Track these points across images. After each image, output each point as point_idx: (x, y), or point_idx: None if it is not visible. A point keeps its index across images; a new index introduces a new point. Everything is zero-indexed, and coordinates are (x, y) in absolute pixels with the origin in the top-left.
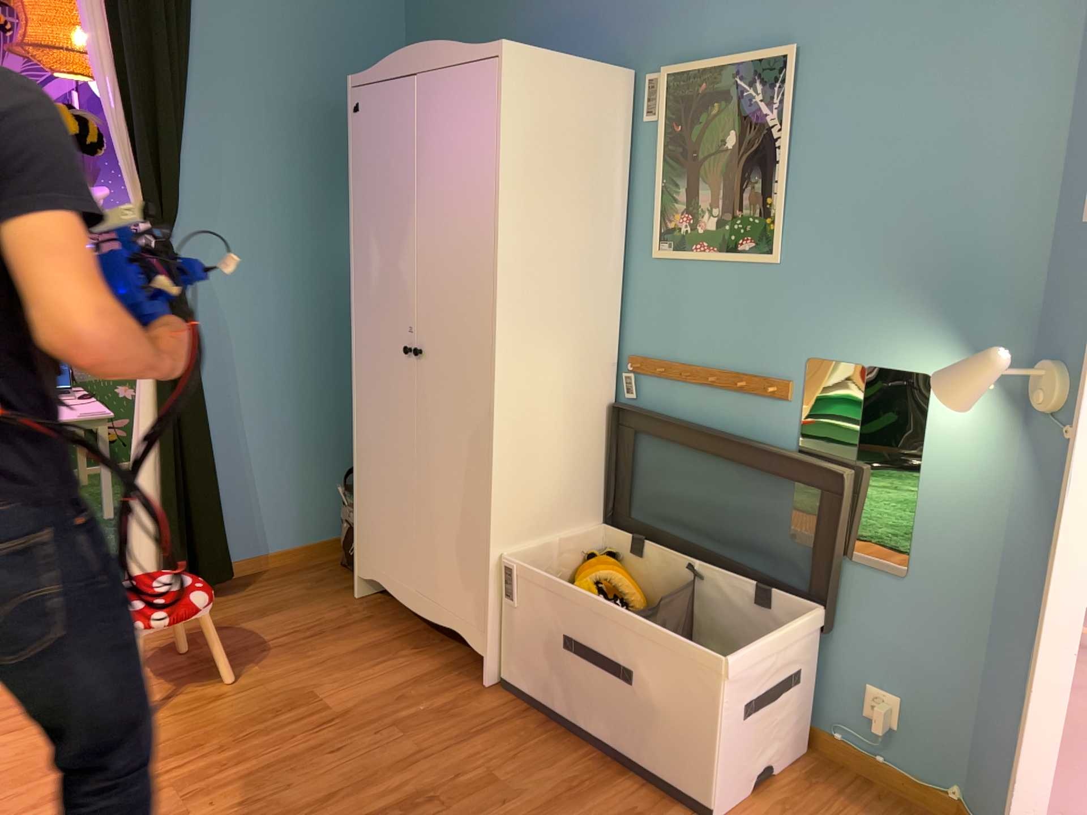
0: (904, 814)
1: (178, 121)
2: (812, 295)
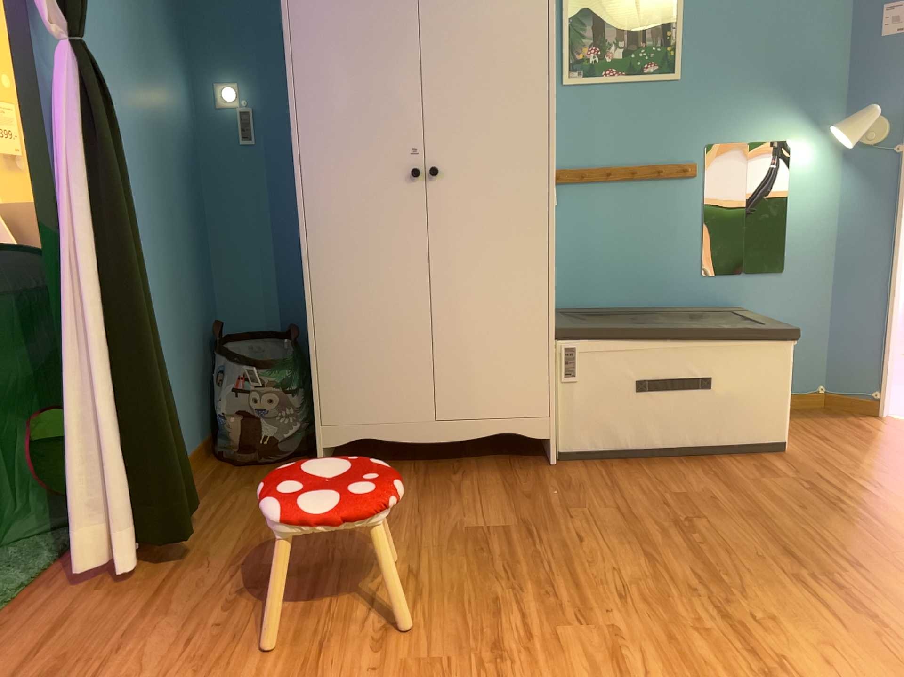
0: (807, 413)
1: None
2: (705, 100)
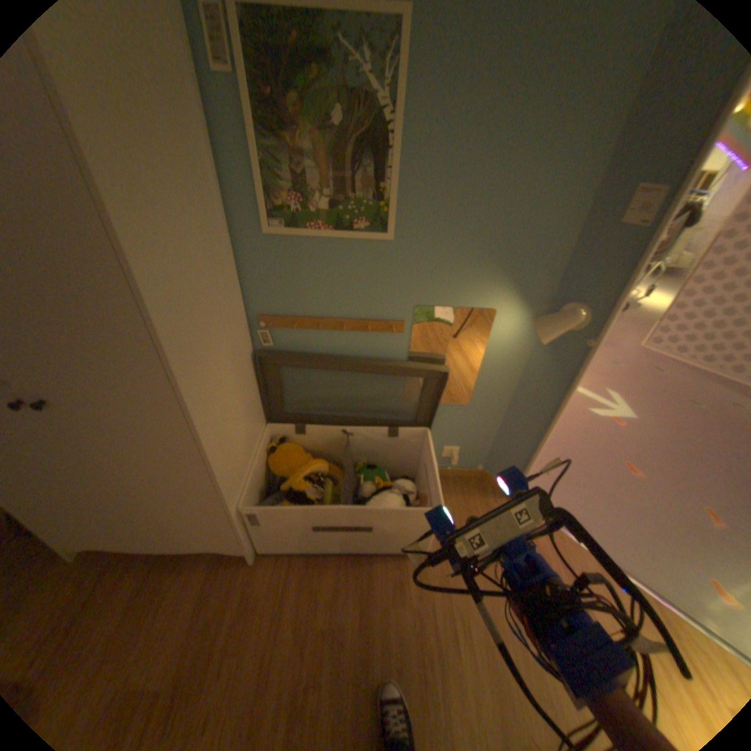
0: (466, 485)
1: None
2: (420, 262)
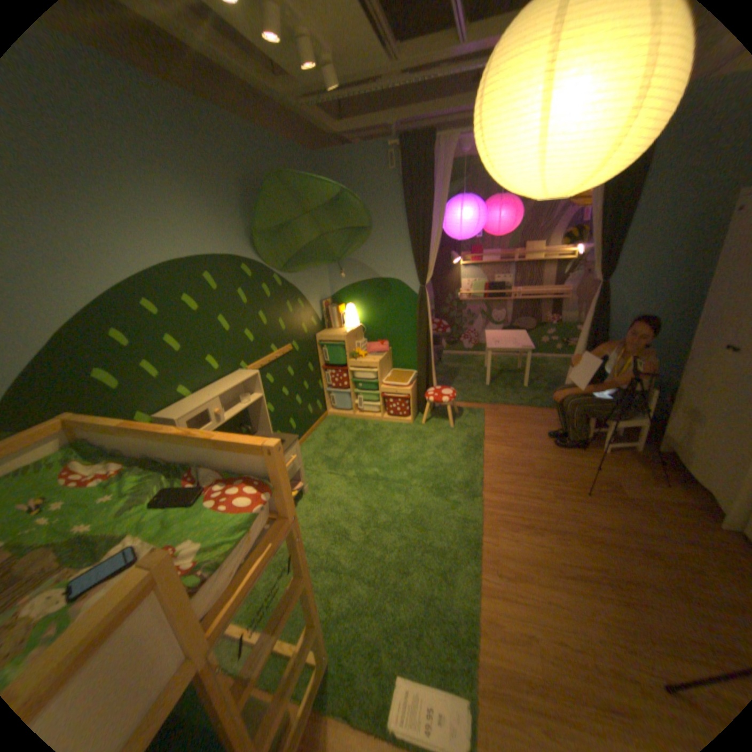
0: None
1: (624, 229)
2: None
